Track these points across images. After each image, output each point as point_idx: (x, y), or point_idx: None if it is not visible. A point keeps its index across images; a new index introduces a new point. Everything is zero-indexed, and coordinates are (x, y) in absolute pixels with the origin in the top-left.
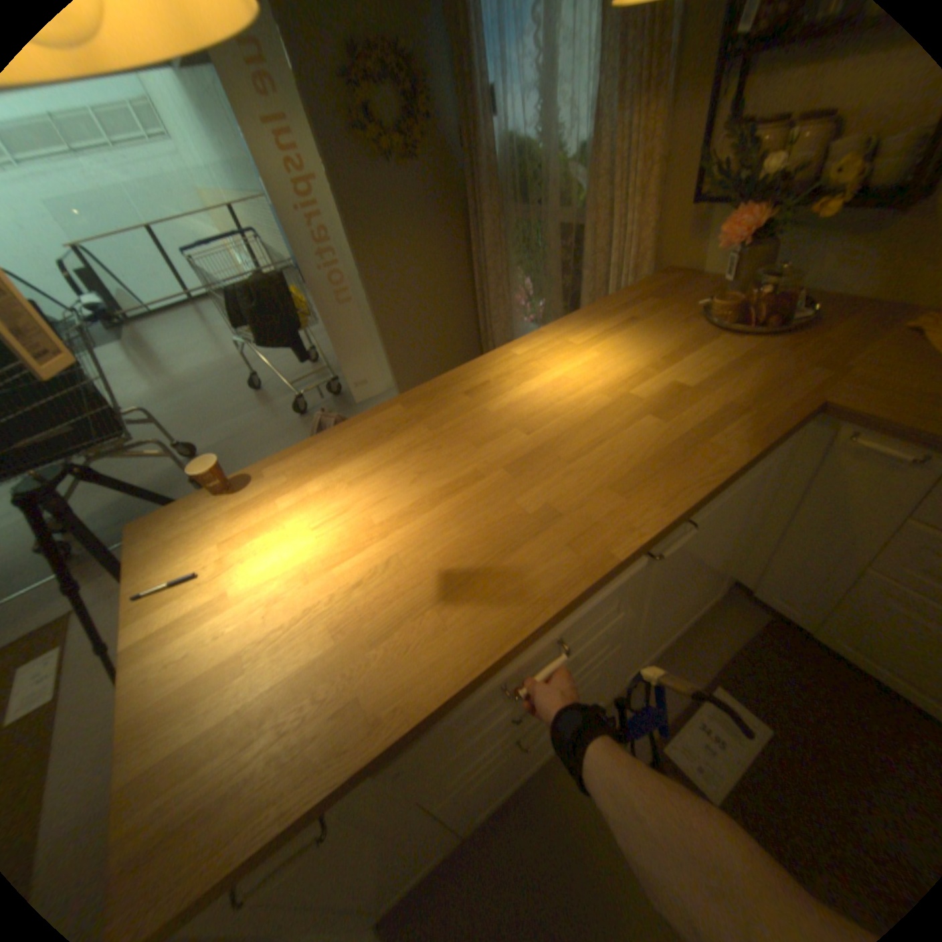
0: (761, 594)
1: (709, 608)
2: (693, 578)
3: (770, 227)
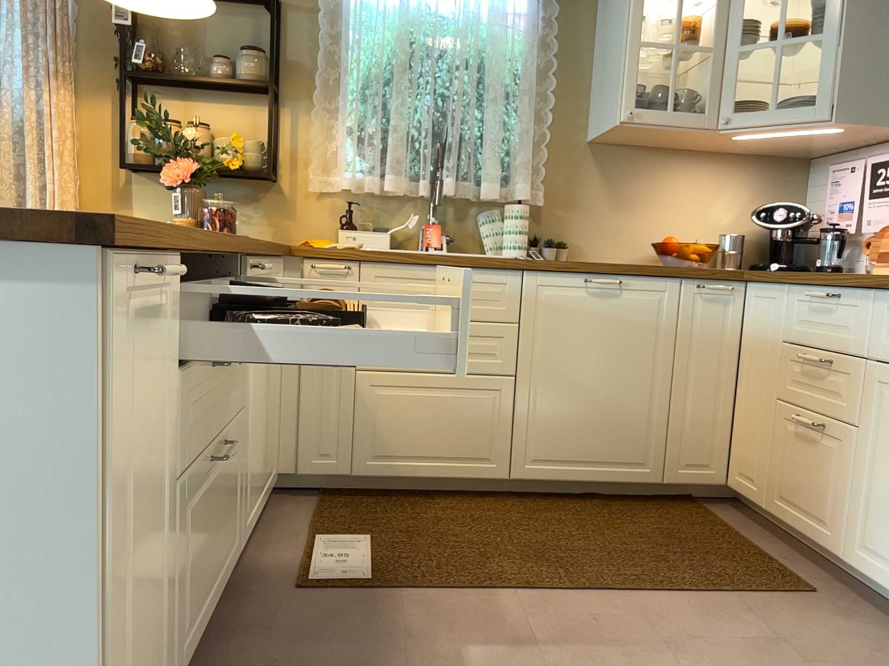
0: (300, 467)
1: (270, 483)
2: (262, 379)
3: (199, 178)
